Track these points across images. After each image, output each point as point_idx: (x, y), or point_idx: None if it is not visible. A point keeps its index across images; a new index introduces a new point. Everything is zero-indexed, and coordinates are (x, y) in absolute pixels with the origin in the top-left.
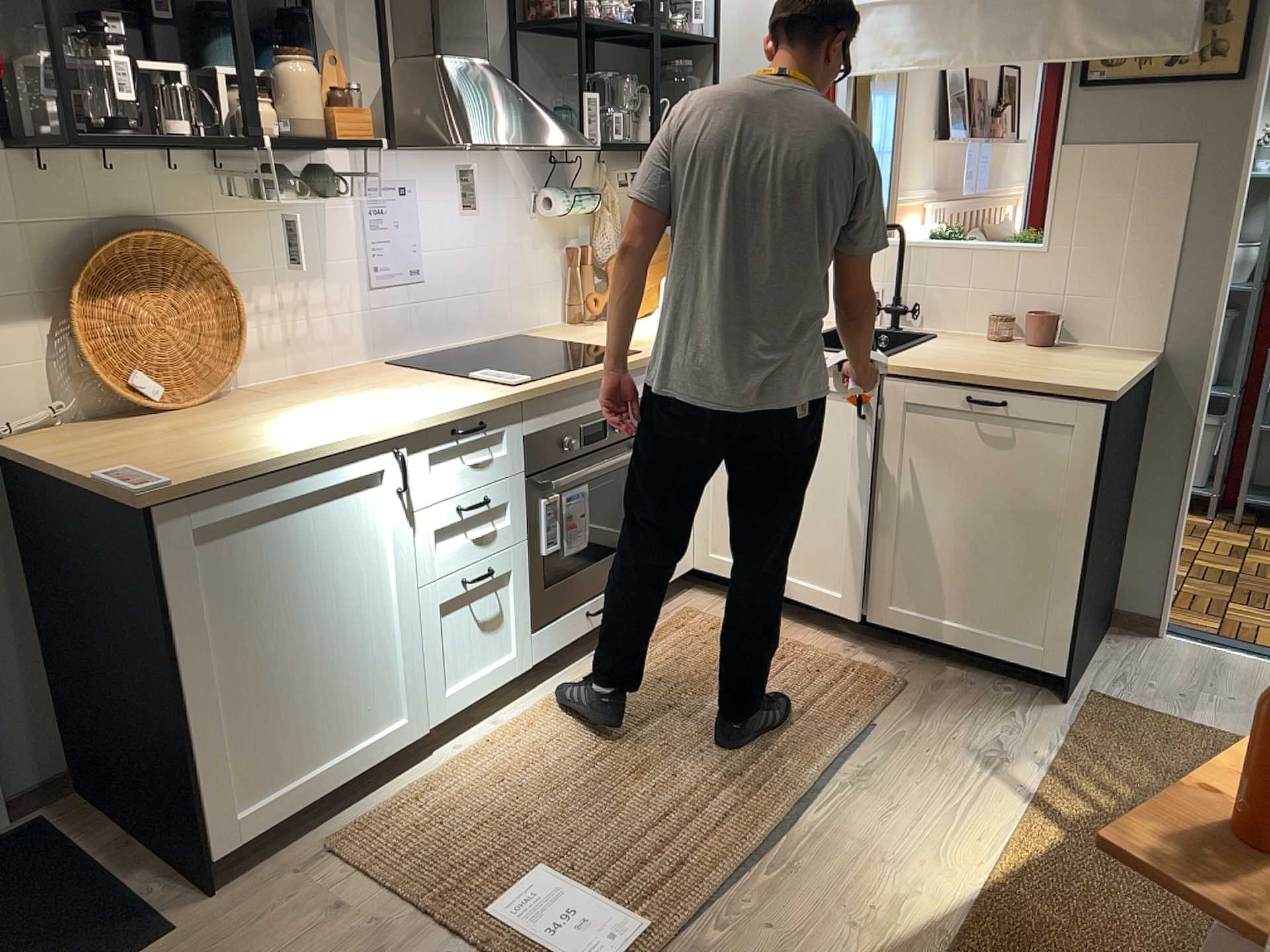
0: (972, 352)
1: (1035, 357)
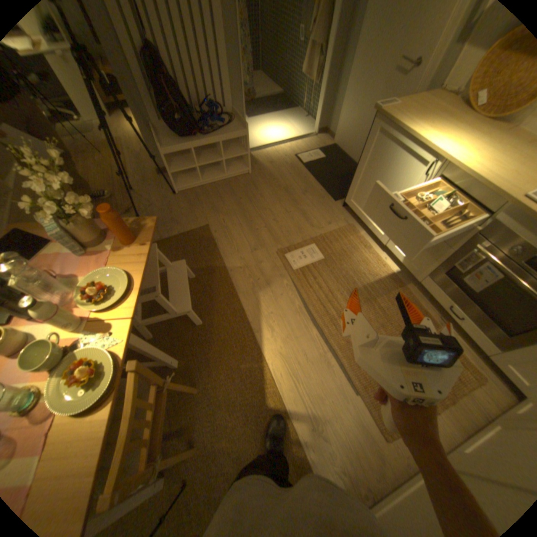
0: None
1: None
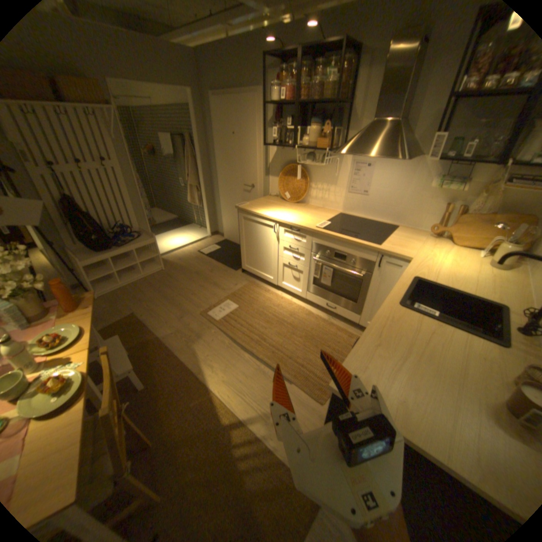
0: (447, 350)
1: (451, 385)
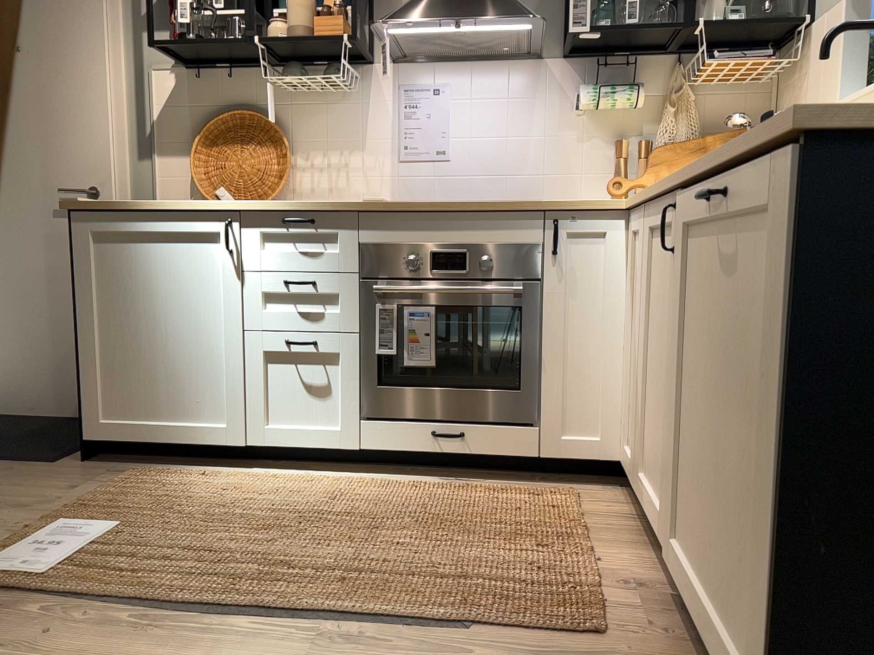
0: None
1: None
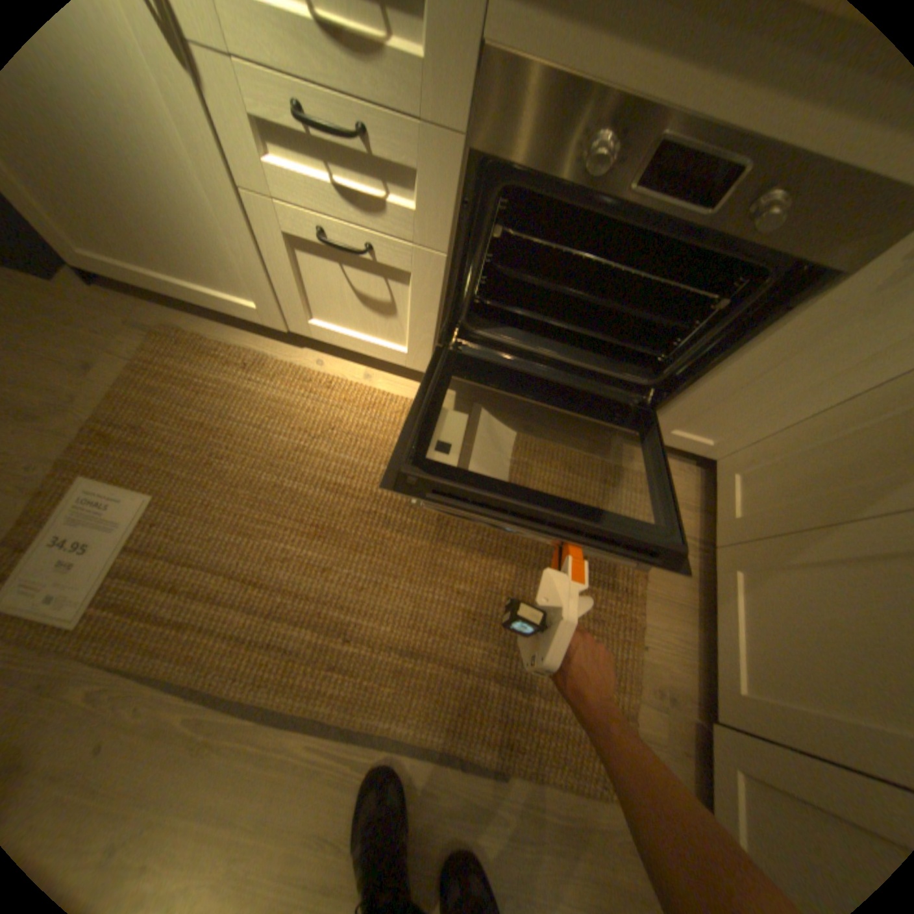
0: None
1: None
